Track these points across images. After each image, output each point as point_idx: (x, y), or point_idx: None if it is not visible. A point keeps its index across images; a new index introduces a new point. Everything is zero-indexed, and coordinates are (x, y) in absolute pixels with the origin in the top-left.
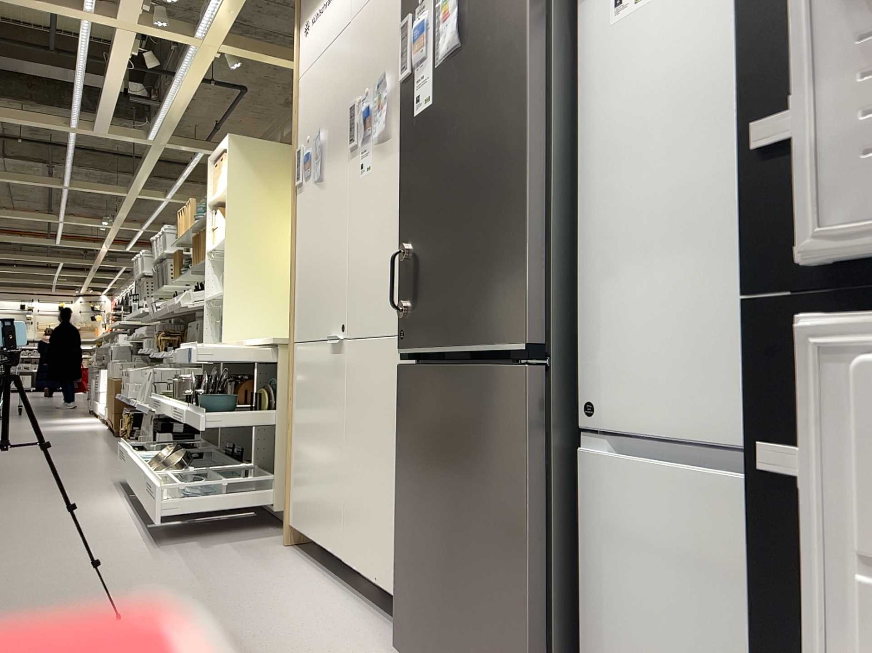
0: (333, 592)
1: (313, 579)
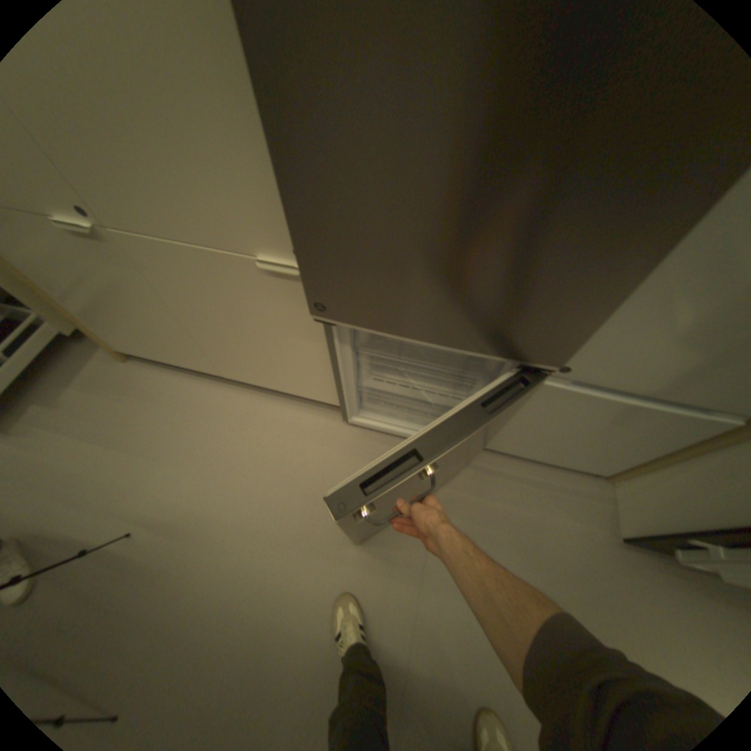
0: (228, 394)
1: (198, 390)
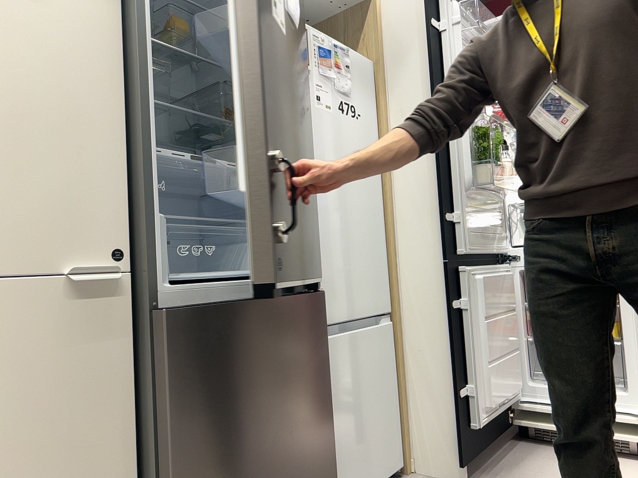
0: None
1: None
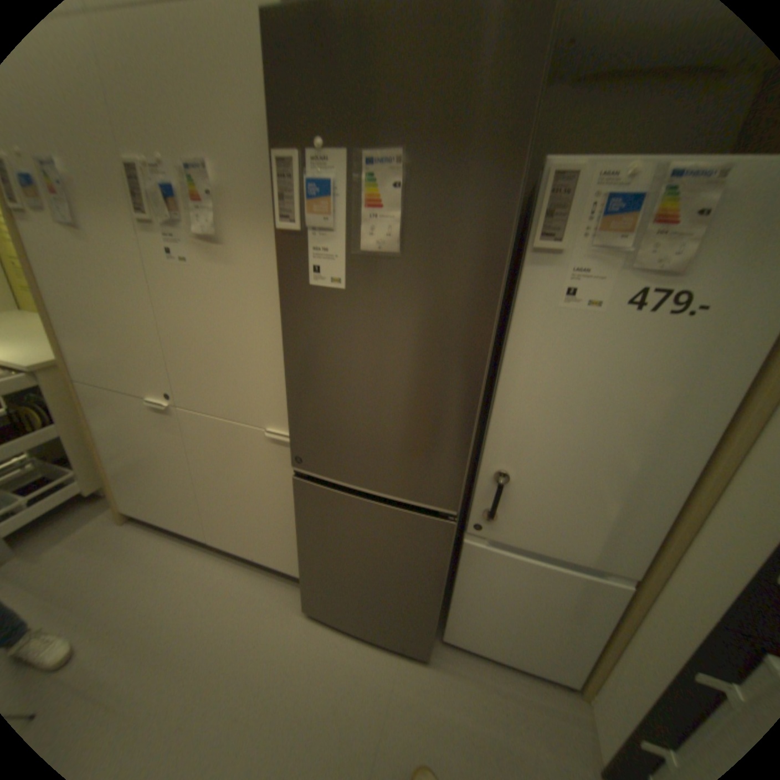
0: (205, 563)
1: (178, 556)
